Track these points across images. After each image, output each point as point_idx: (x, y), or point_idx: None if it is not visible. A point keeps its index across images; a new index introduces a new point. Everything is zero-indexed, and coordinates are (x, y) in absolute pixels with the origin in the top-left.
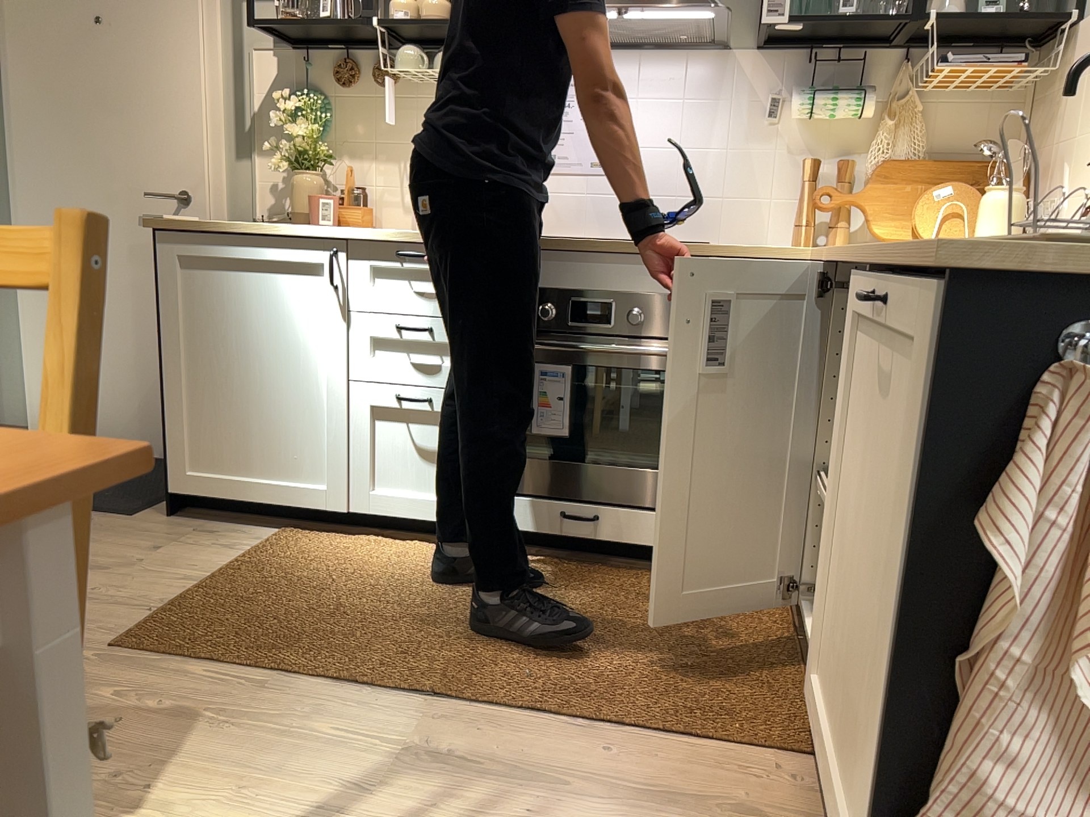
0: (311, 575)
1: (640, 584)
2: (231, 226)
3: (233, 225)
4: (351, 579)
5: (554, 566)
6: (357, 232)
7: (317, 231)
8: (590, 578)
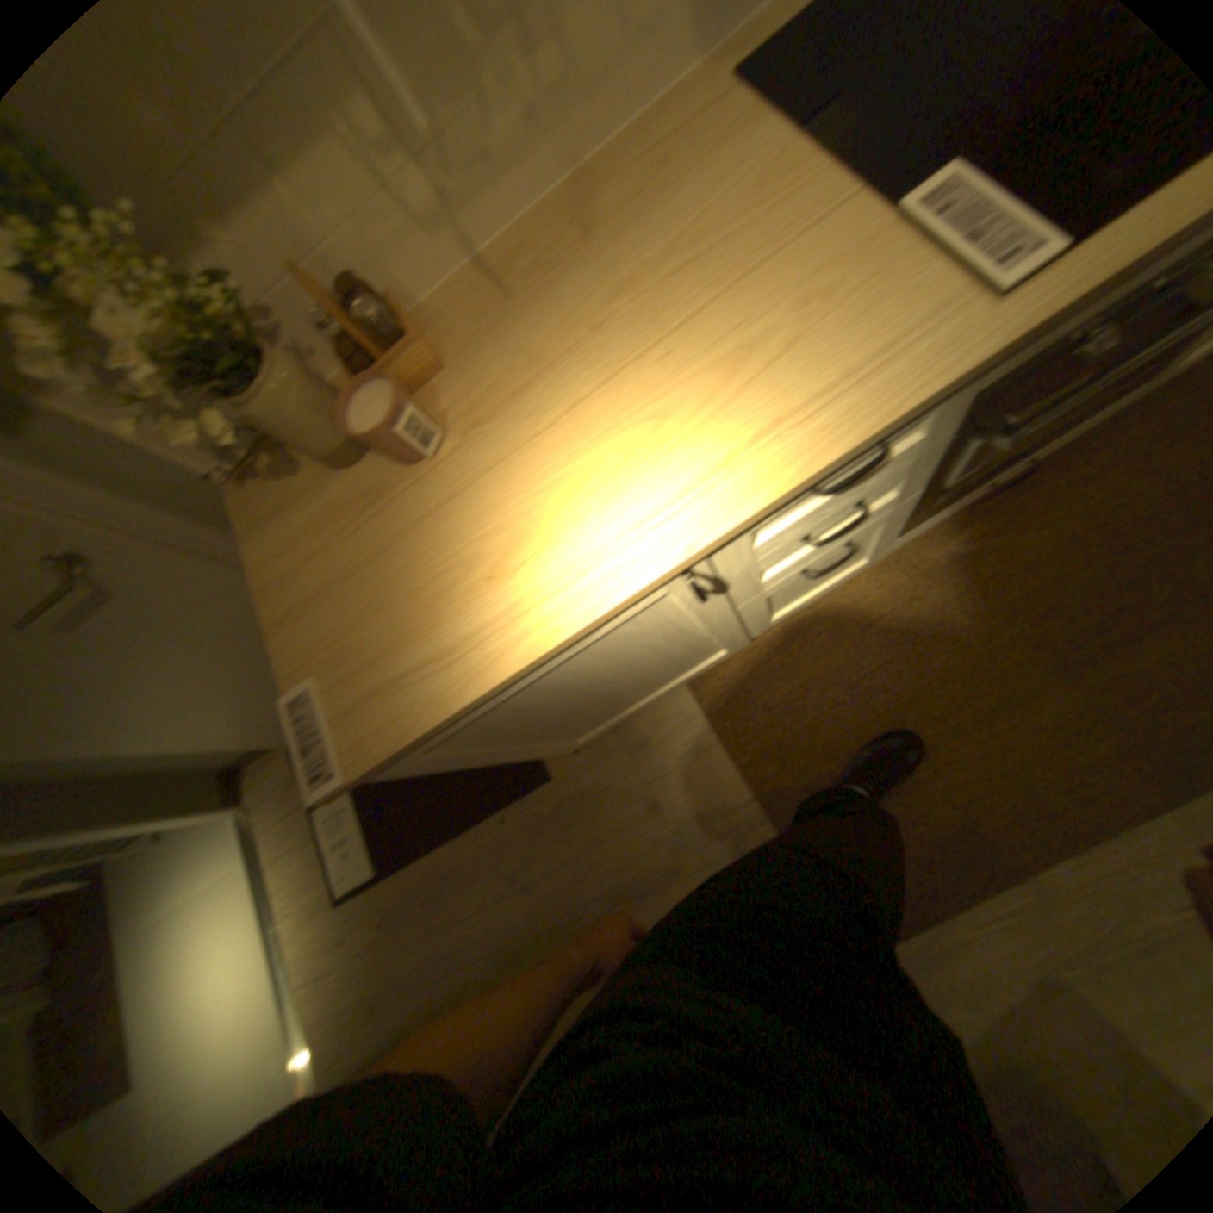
0: (830, 740)
1: (1077, 471)
2: (461, 708)
3: (437, 690)
4: (868, 714)
5: (968, 517)
6: (722, 533)
7: (636, 592)
8: (1035, 512)
